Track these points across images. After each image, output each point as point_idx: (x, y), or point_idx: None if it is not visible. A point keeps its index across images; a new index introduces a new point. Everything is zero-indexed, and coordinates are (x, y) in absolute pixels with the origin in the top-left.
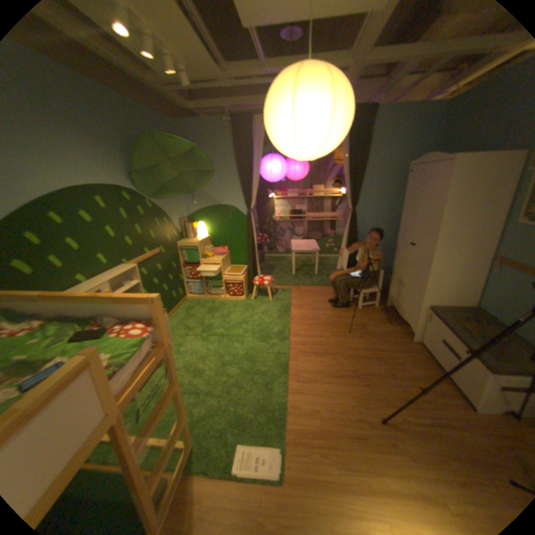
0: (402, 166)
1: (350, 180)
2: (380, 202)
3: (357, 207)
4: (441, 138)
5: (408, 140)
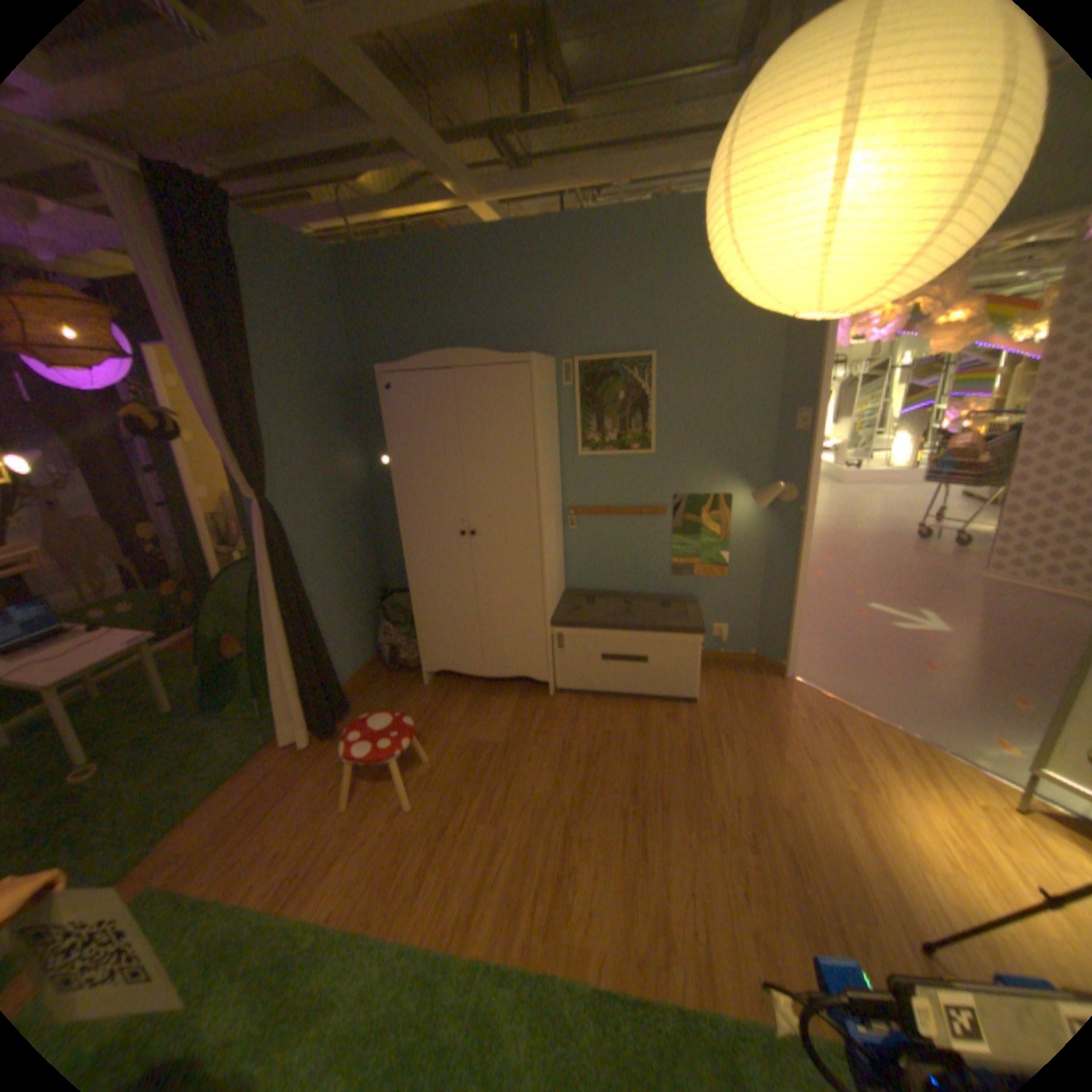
0: (306, 375)
1: (221, 410)
2: (297, 466)
3: (255, 489)
4: (342, 322)
5: (297, 313)
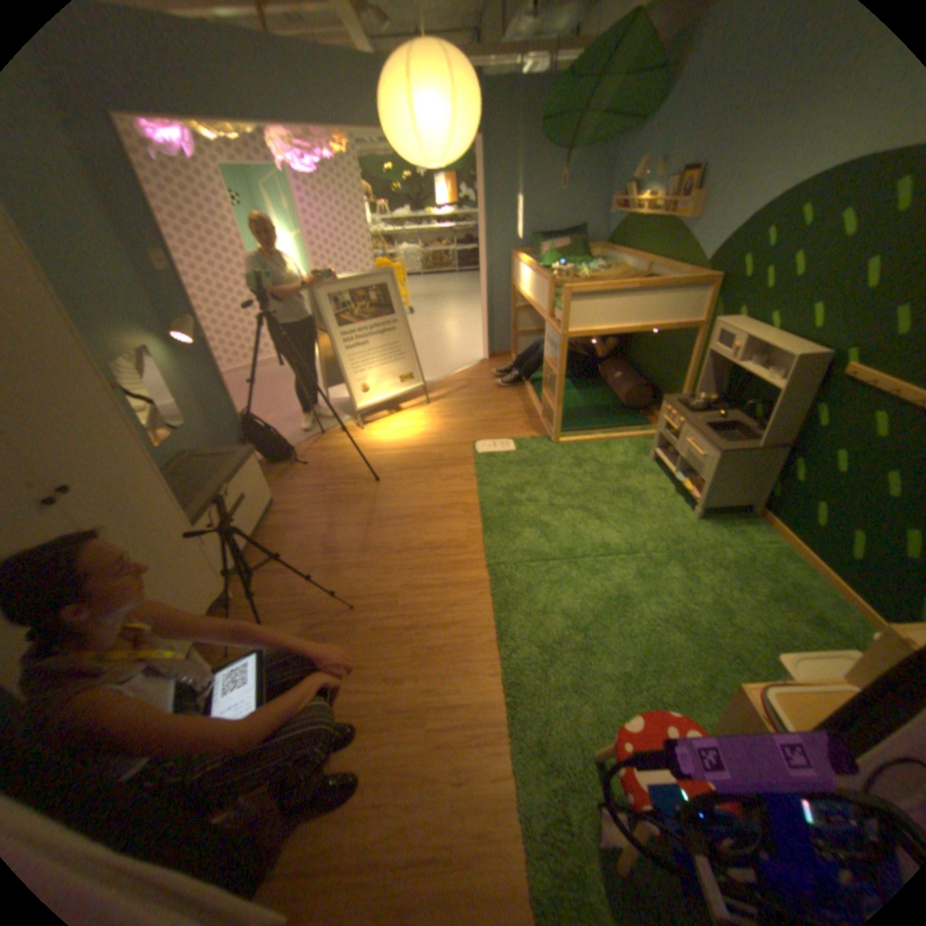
0: None
1: None
2: None
3: None
4: None
5: None
